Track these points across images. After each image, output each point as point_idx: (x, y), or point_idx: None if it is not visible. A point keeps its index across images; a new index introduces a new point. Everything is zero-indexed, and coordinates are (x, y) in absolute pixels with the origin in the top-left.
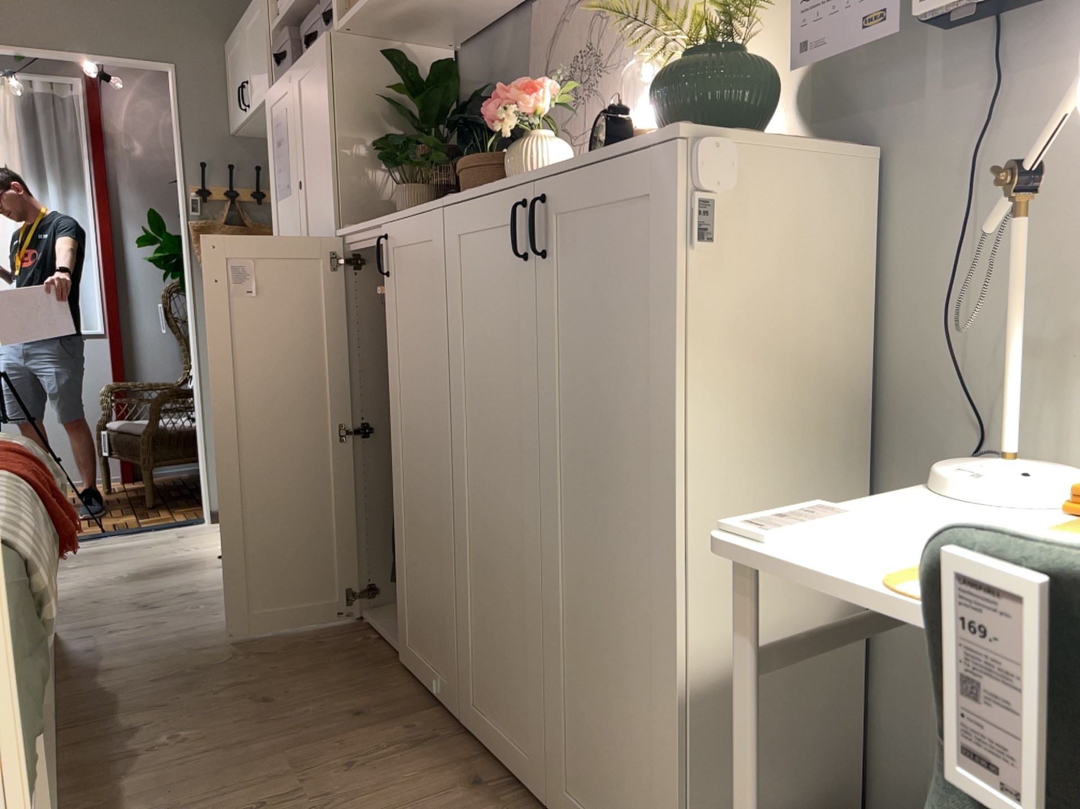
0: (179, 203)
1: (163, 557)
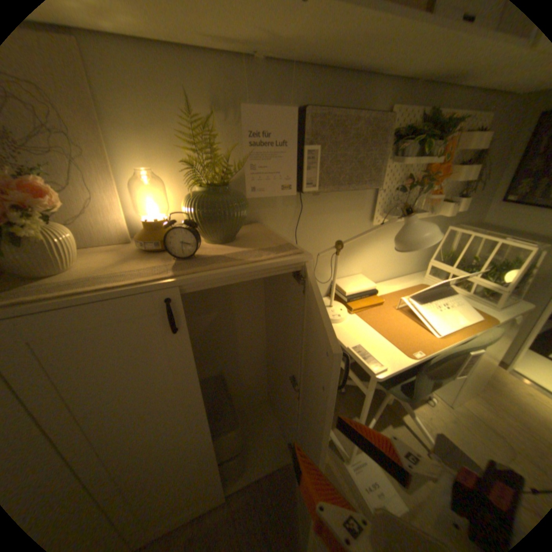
0: None
1: None
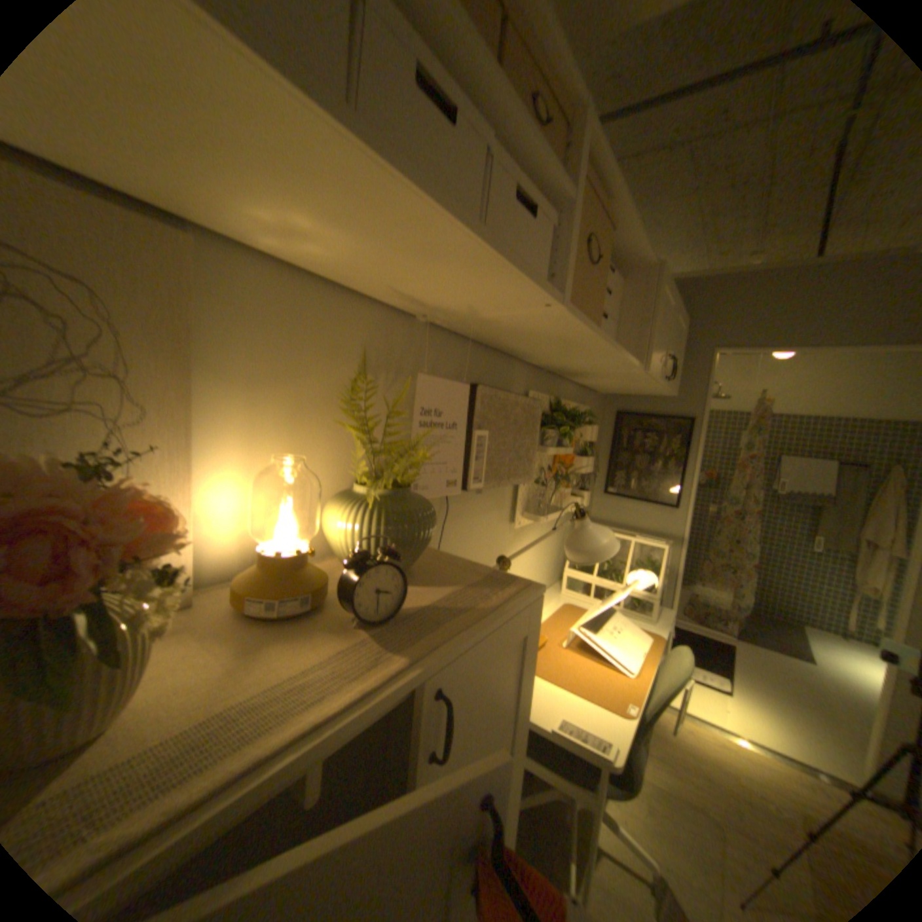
0: None
1: None
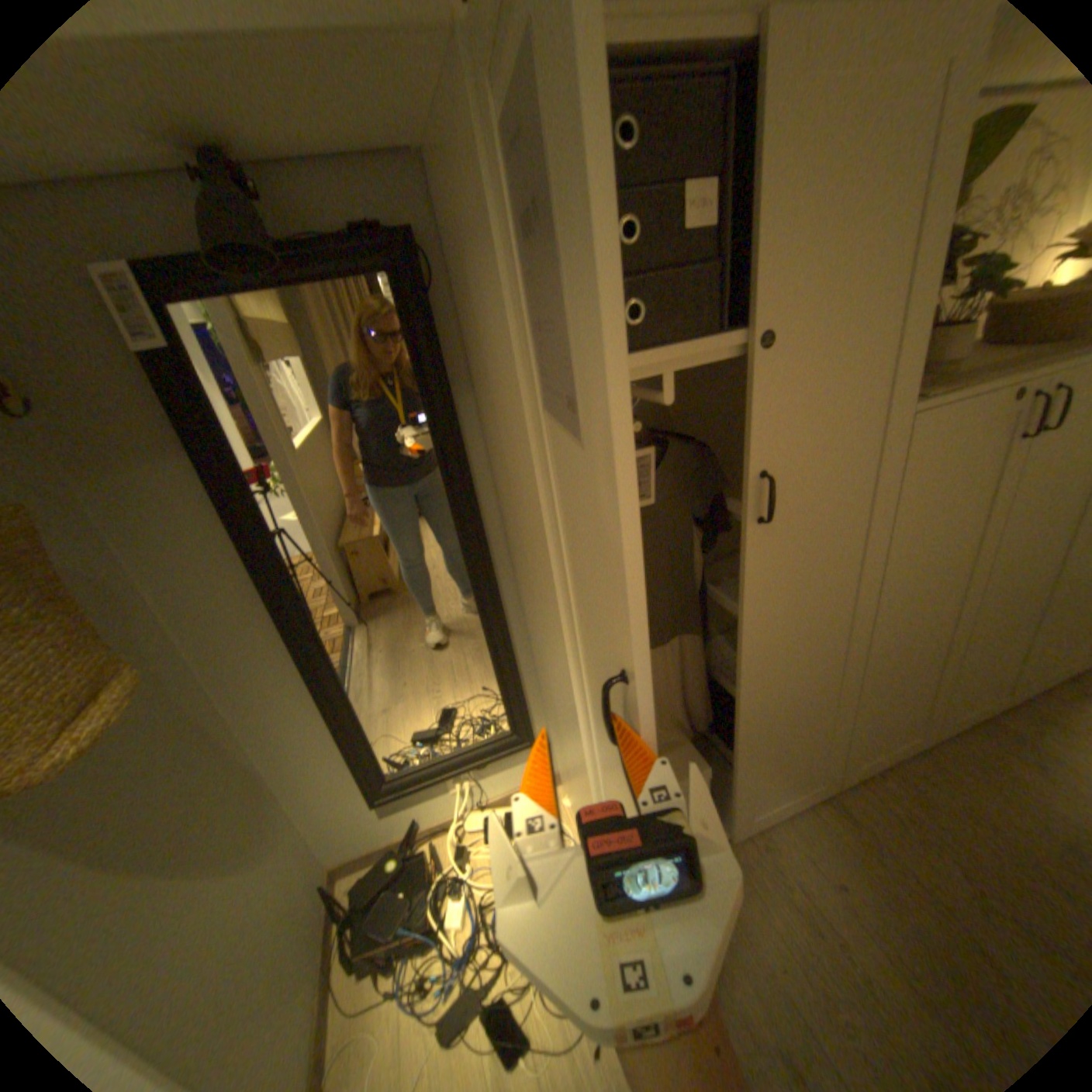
0: None
1: None
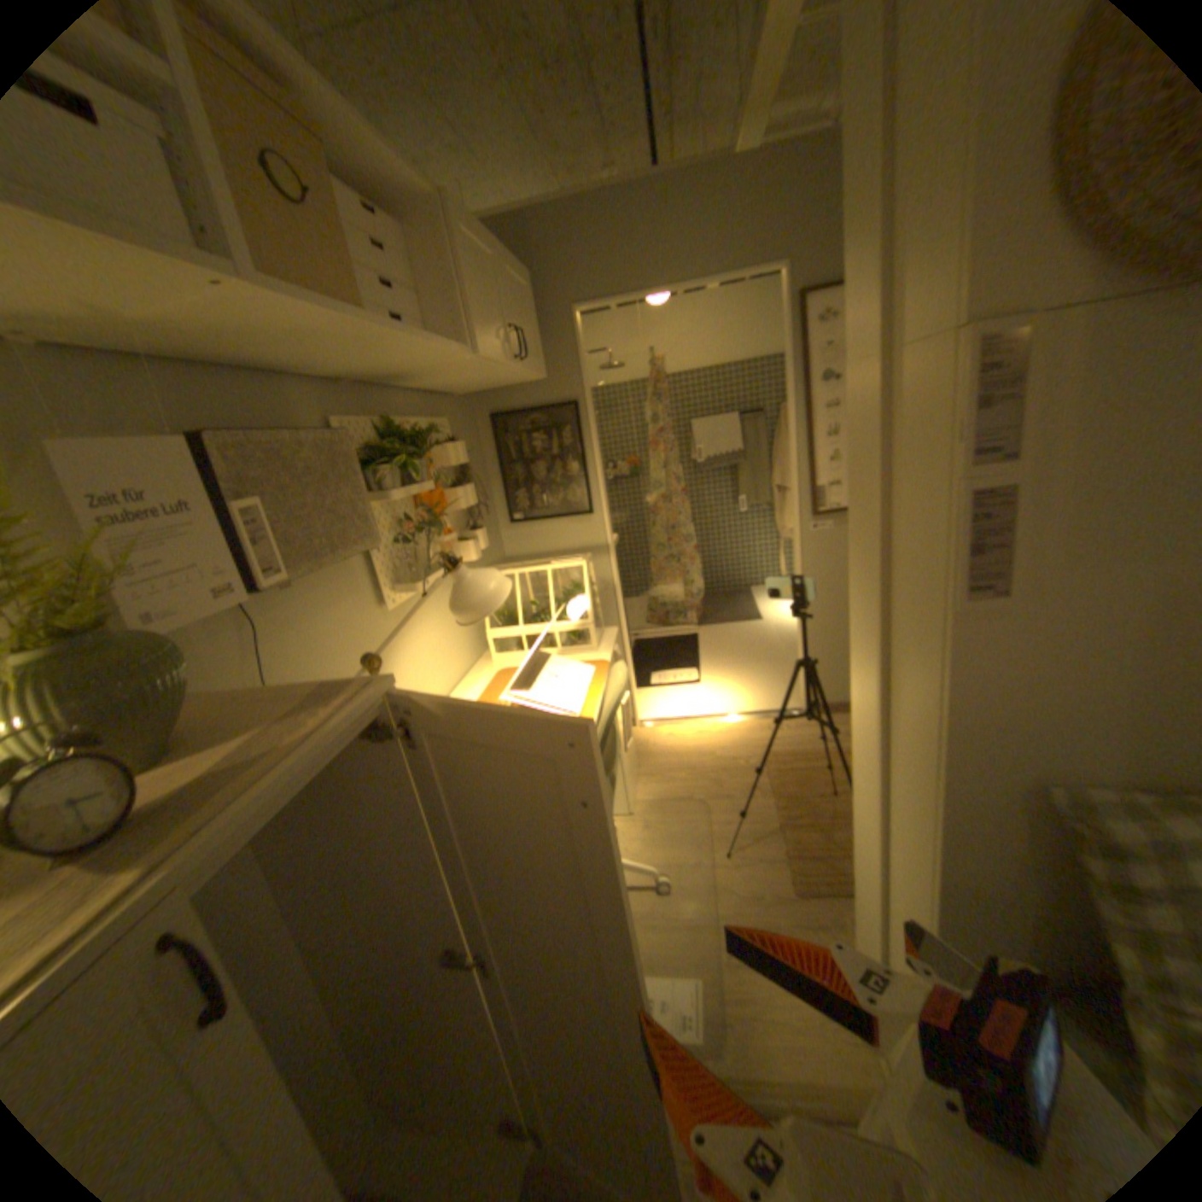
0: None
1: None
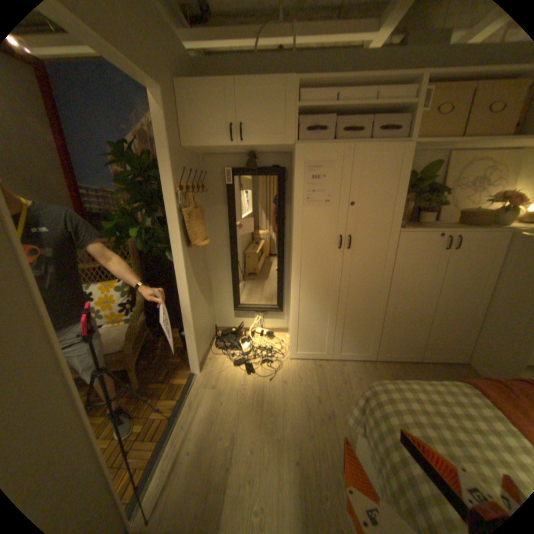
0: (165, 196)
1: (248, 400)
